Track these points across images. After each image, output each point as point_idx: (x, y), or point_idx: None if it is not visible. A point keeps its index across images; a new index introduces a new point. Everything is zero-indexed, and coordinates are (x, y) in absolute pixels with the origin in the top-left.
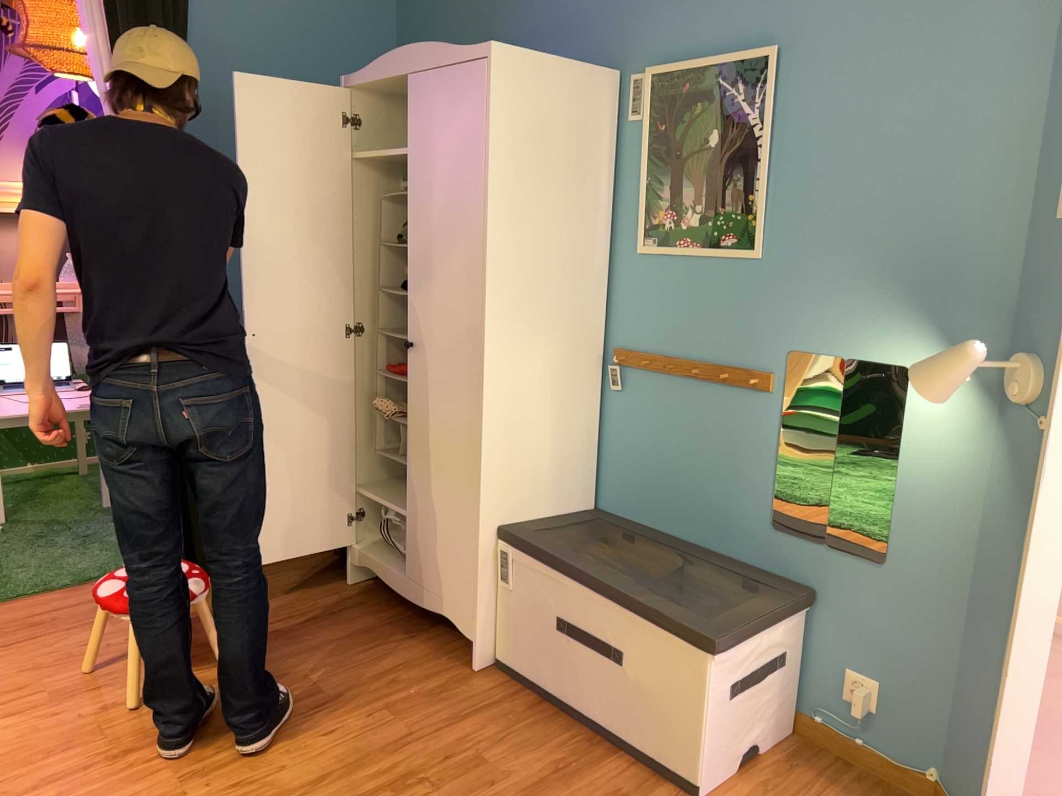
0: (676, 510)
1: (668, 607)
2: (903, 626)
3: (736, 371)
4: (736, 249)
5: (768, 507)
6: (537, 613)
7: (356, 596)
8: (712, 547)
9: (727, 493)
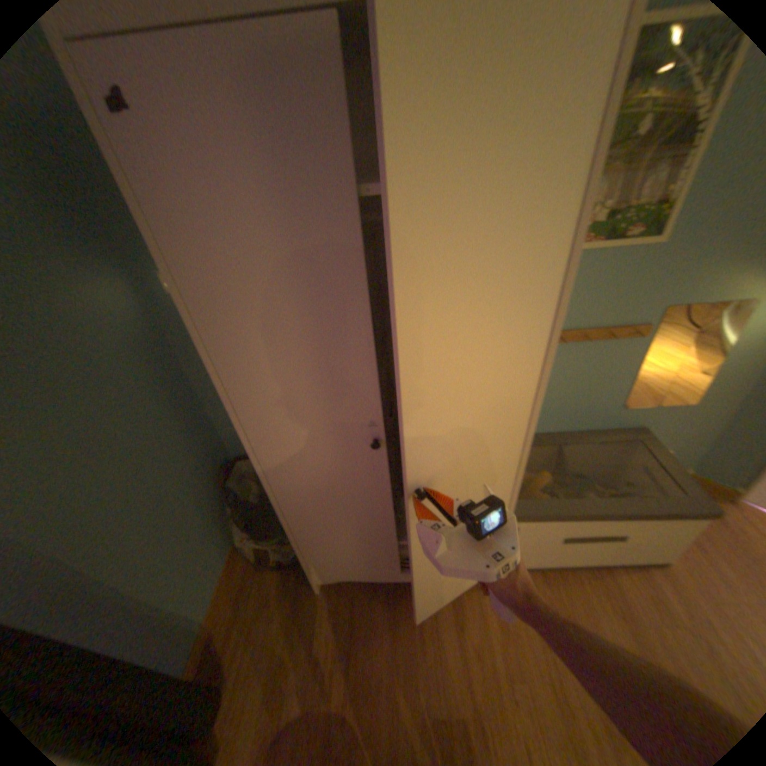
0: (548, 419)
1: (670, 504)
2: (698, 425)
3: (622, 329)
4: (645, 235)
5: (625, 398)
6: (549, 543)
7: (341, 598)
8: (576, 429)
9: (594, 400)
